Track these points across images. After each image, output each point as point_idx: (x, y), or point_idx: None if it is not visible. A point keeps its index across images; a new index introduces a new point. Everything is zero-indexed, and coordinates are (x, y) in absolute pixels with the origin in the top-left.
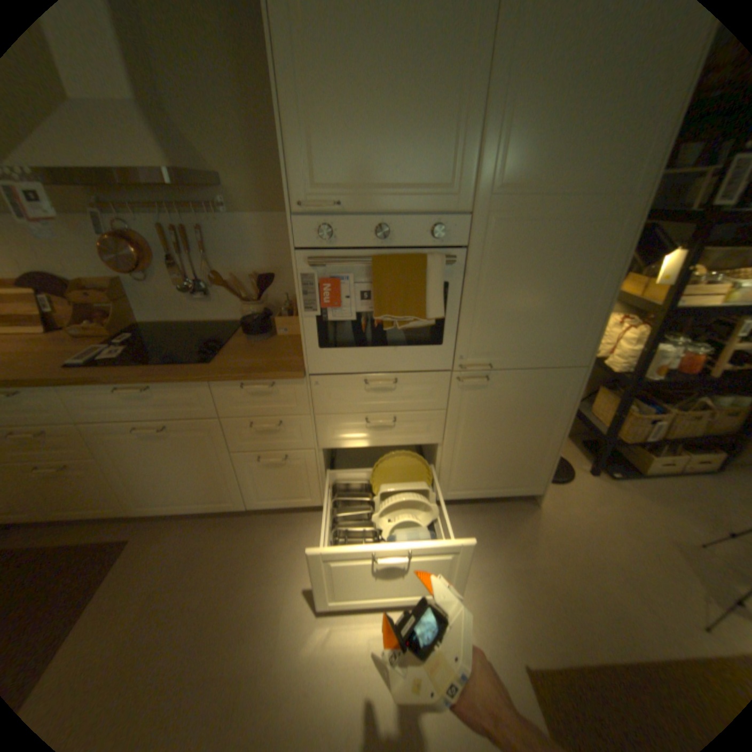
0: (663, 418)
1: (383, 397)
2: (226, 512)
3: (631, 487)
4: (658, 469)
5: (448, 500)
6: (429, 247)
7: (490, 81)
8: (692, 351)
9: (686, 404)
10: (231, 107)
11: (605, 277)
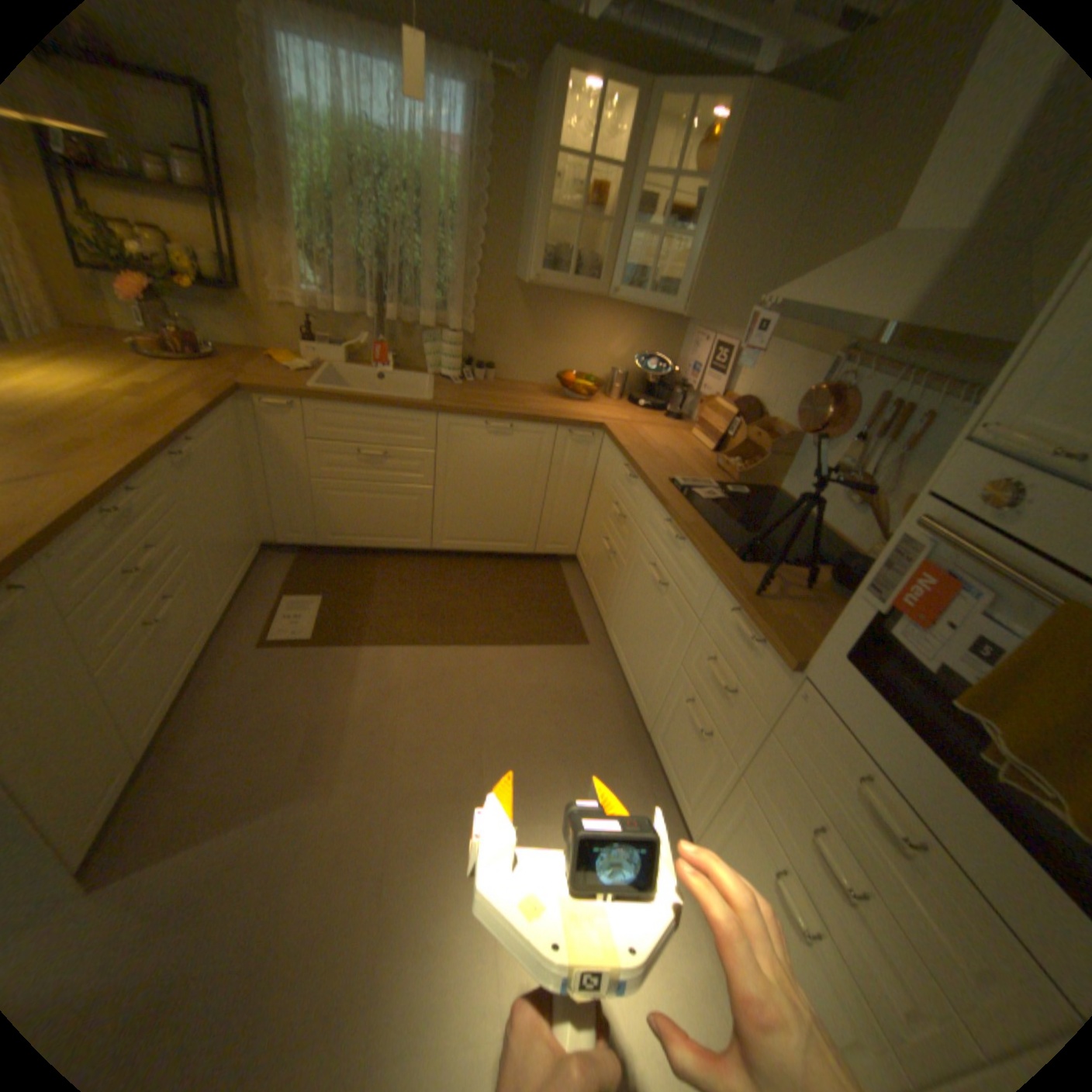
0: None
1: (875, 844)
2: (640, 714)
3: None
4: None
5: None
6: None
7: None
8: None
9: None
10: None
11: None
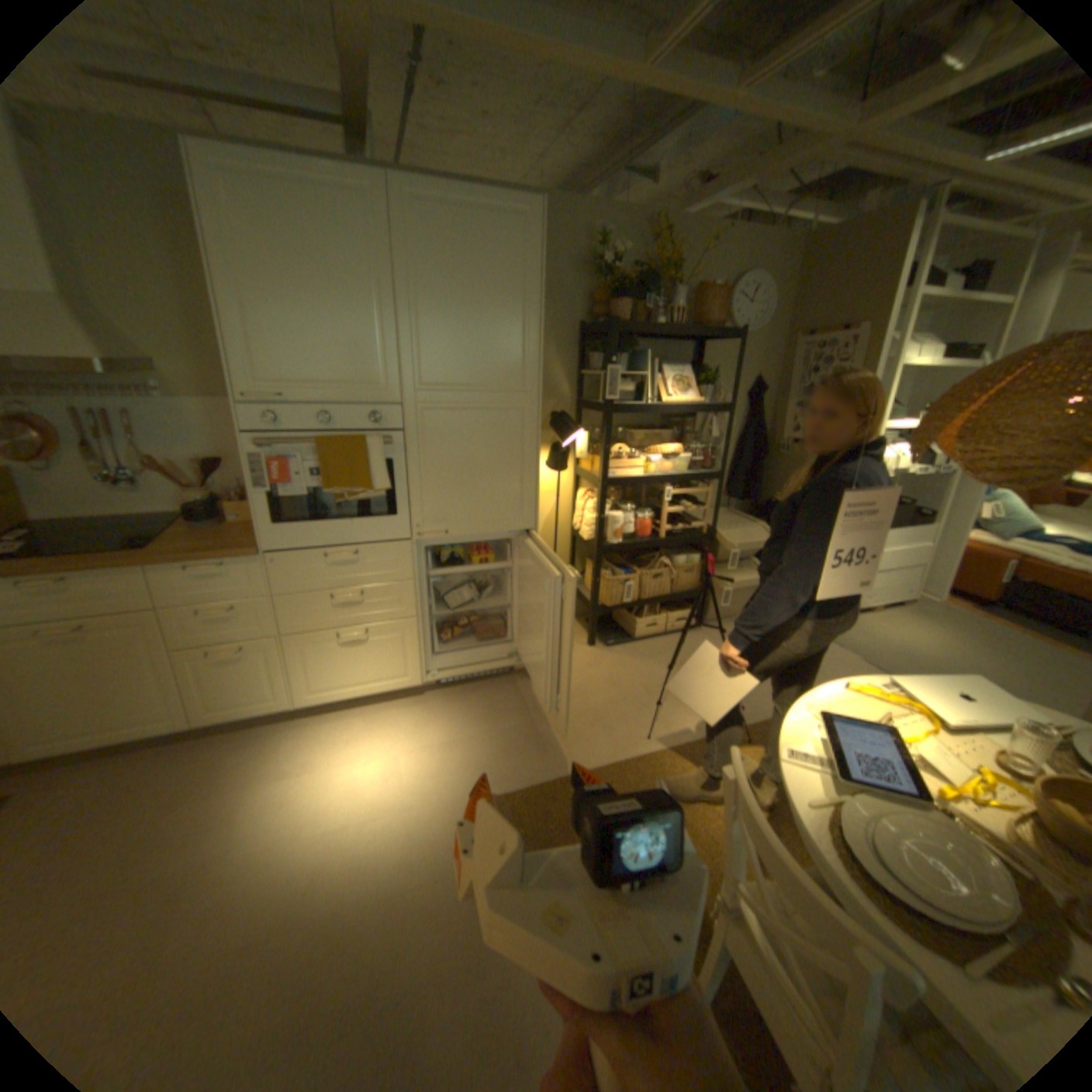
0: (628, 578)
1: (346, 571)
2: (163, 734)
3: (620, 650)
4: (642, 630)
5: (436, 682)
6: (369, 431)
7: (396, 316)
8: (639, 517)
9: (652, 566)
10: (169, 302)
11: (524, 454)
